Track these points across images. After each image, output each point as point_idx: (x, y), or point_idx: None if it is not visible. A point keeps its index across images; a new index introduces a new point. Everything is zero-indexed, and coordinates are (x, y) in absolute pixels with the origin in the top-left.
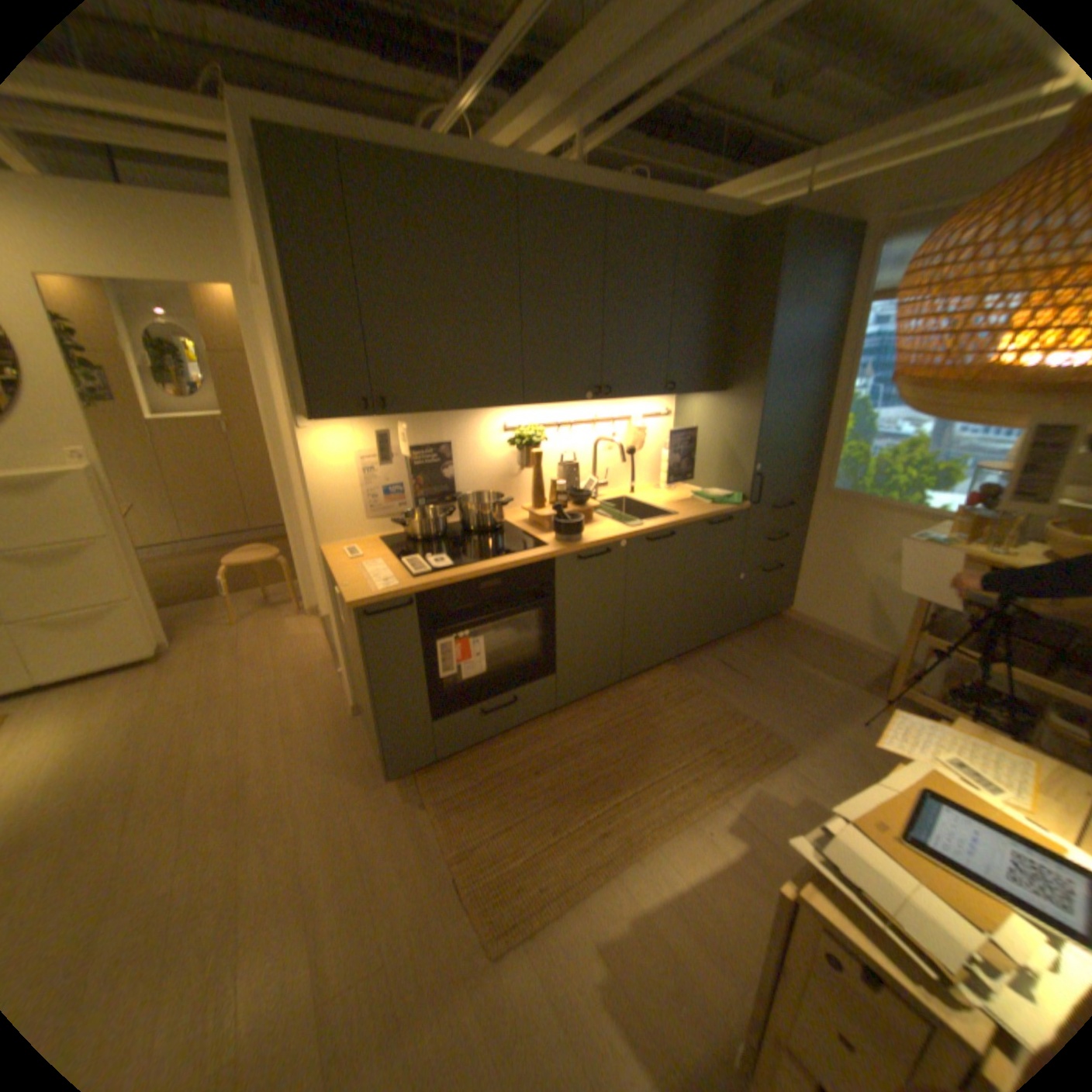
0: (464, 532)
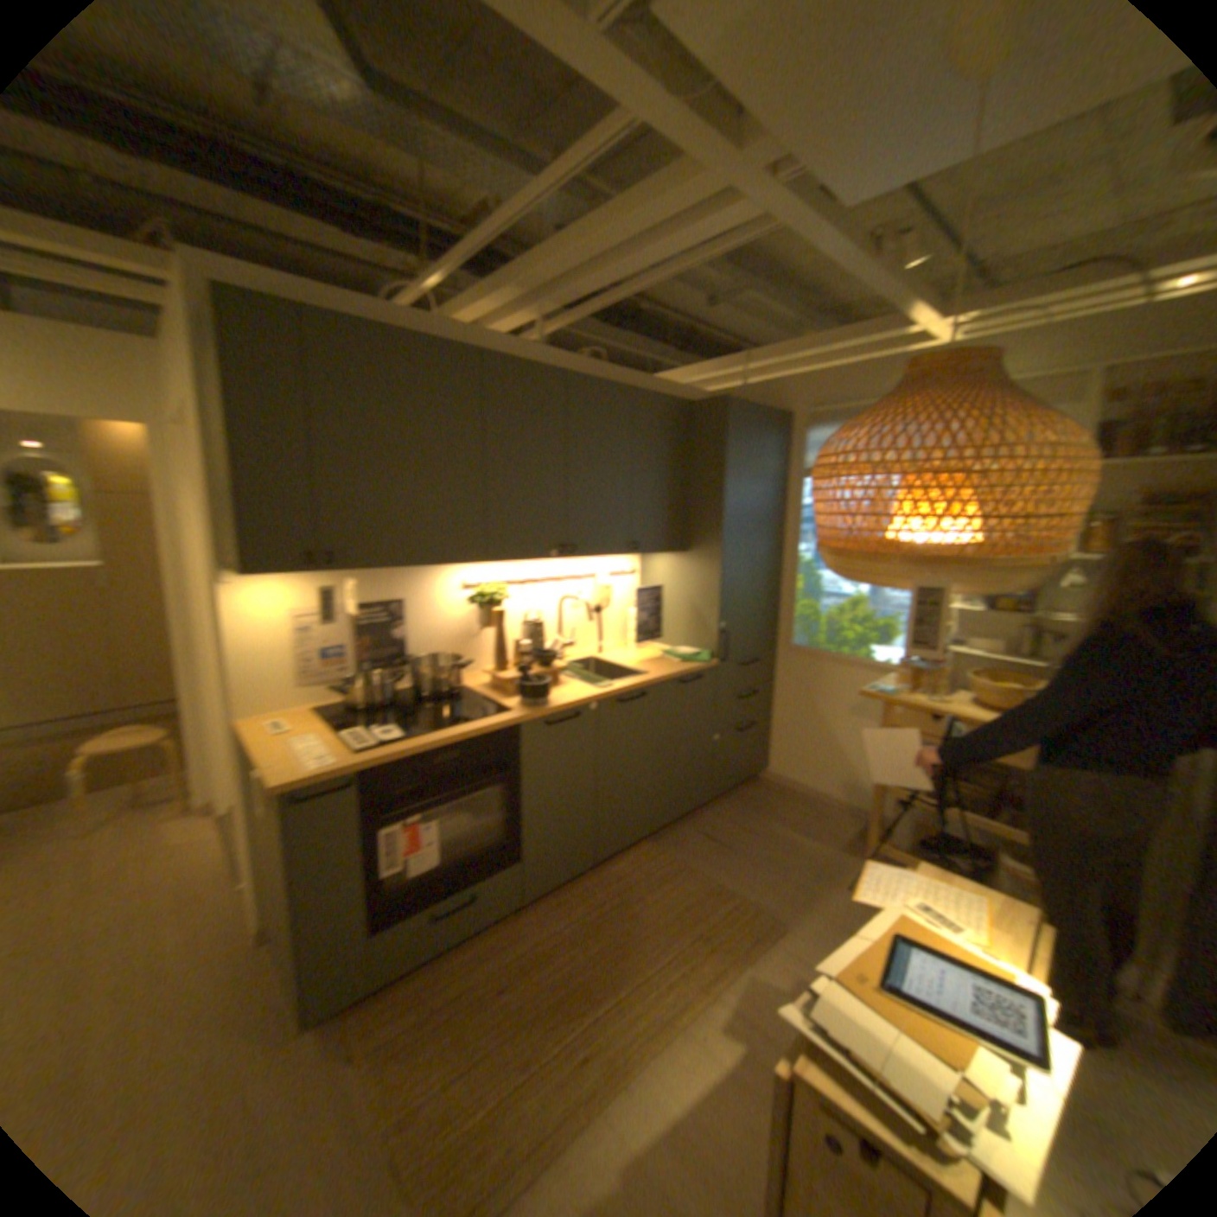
0: (413, 701)
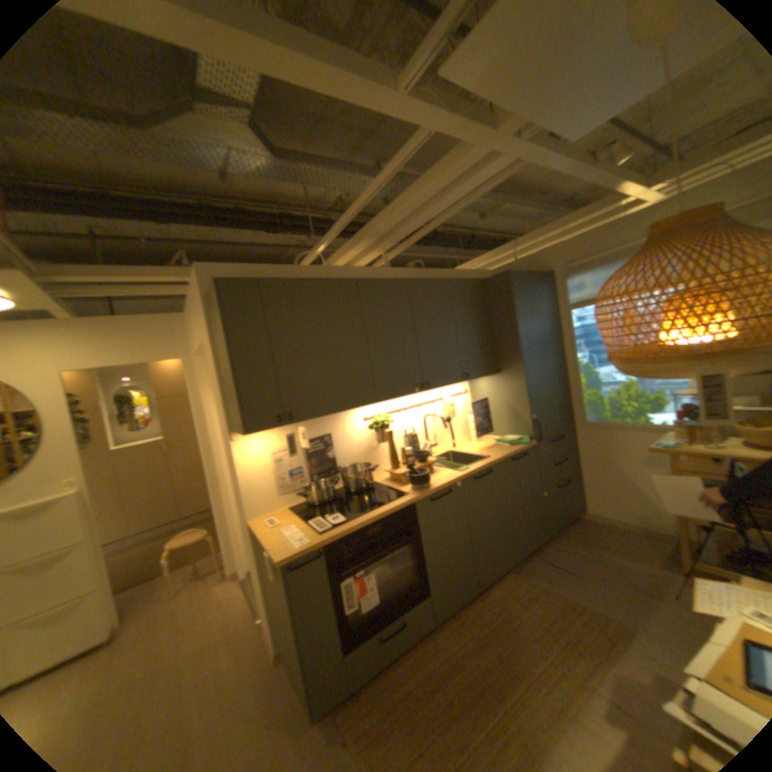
0: (346, 494)
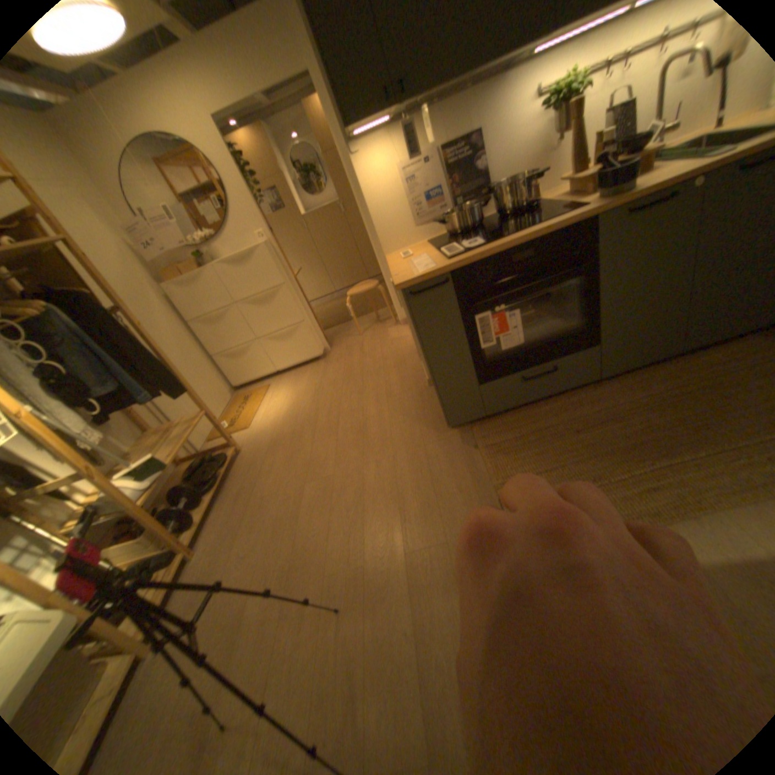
0: (500, 218)
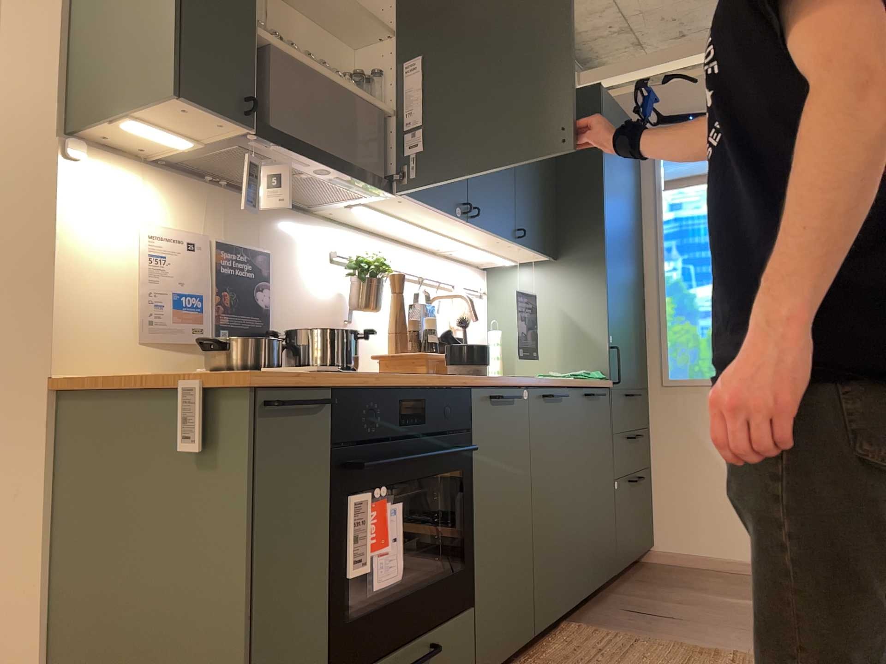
0: None
